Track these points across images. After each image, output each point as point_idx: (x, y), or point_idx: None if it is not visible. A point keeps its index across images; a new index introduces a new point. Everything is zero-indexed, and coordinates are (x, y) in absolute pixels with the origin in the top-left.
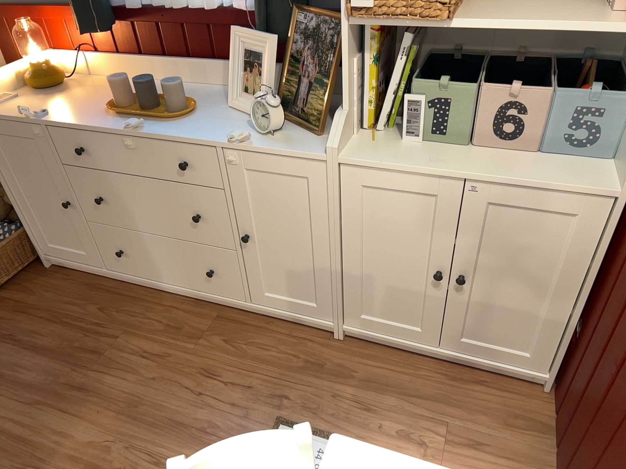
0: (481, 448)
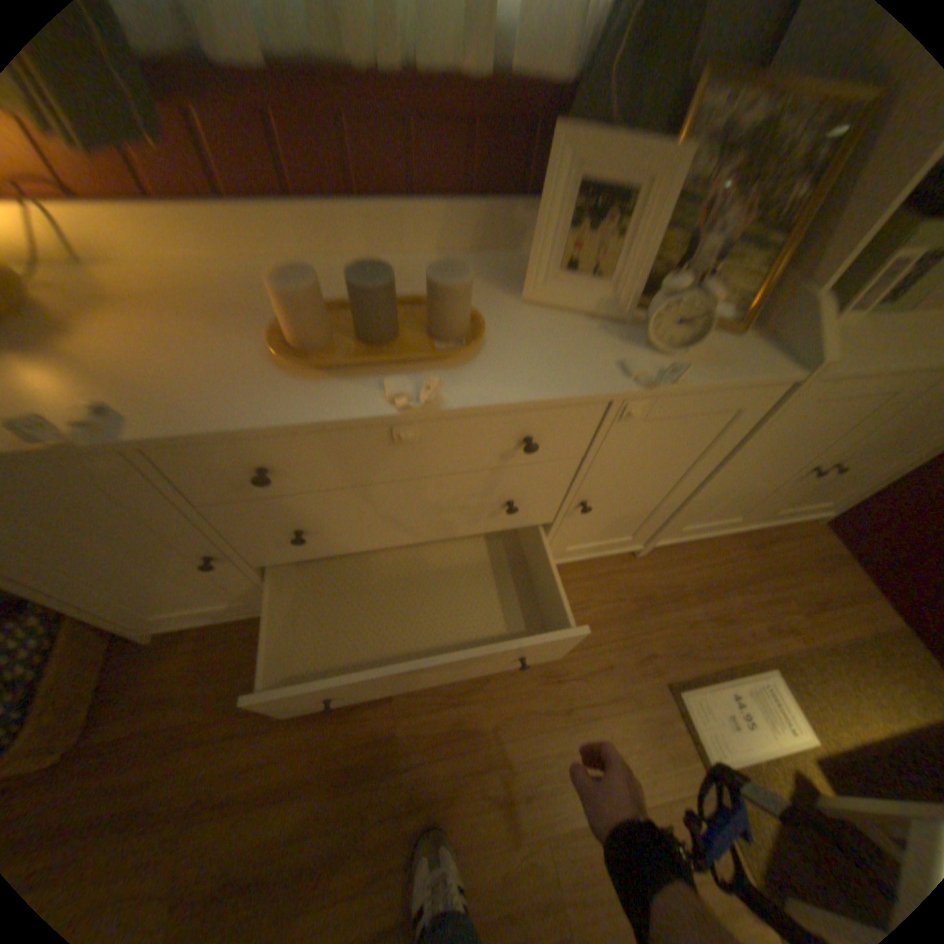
0: (835, 611)
